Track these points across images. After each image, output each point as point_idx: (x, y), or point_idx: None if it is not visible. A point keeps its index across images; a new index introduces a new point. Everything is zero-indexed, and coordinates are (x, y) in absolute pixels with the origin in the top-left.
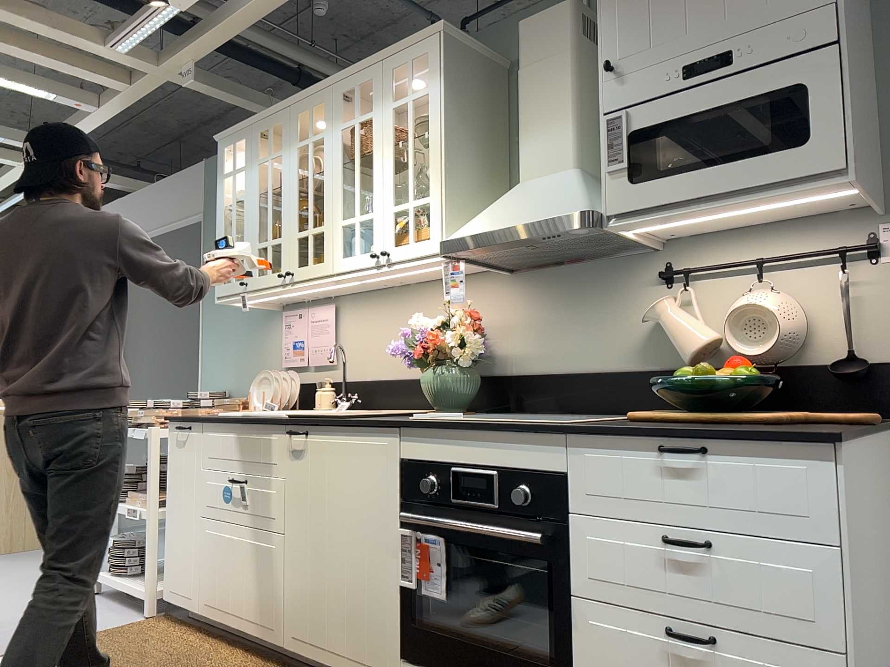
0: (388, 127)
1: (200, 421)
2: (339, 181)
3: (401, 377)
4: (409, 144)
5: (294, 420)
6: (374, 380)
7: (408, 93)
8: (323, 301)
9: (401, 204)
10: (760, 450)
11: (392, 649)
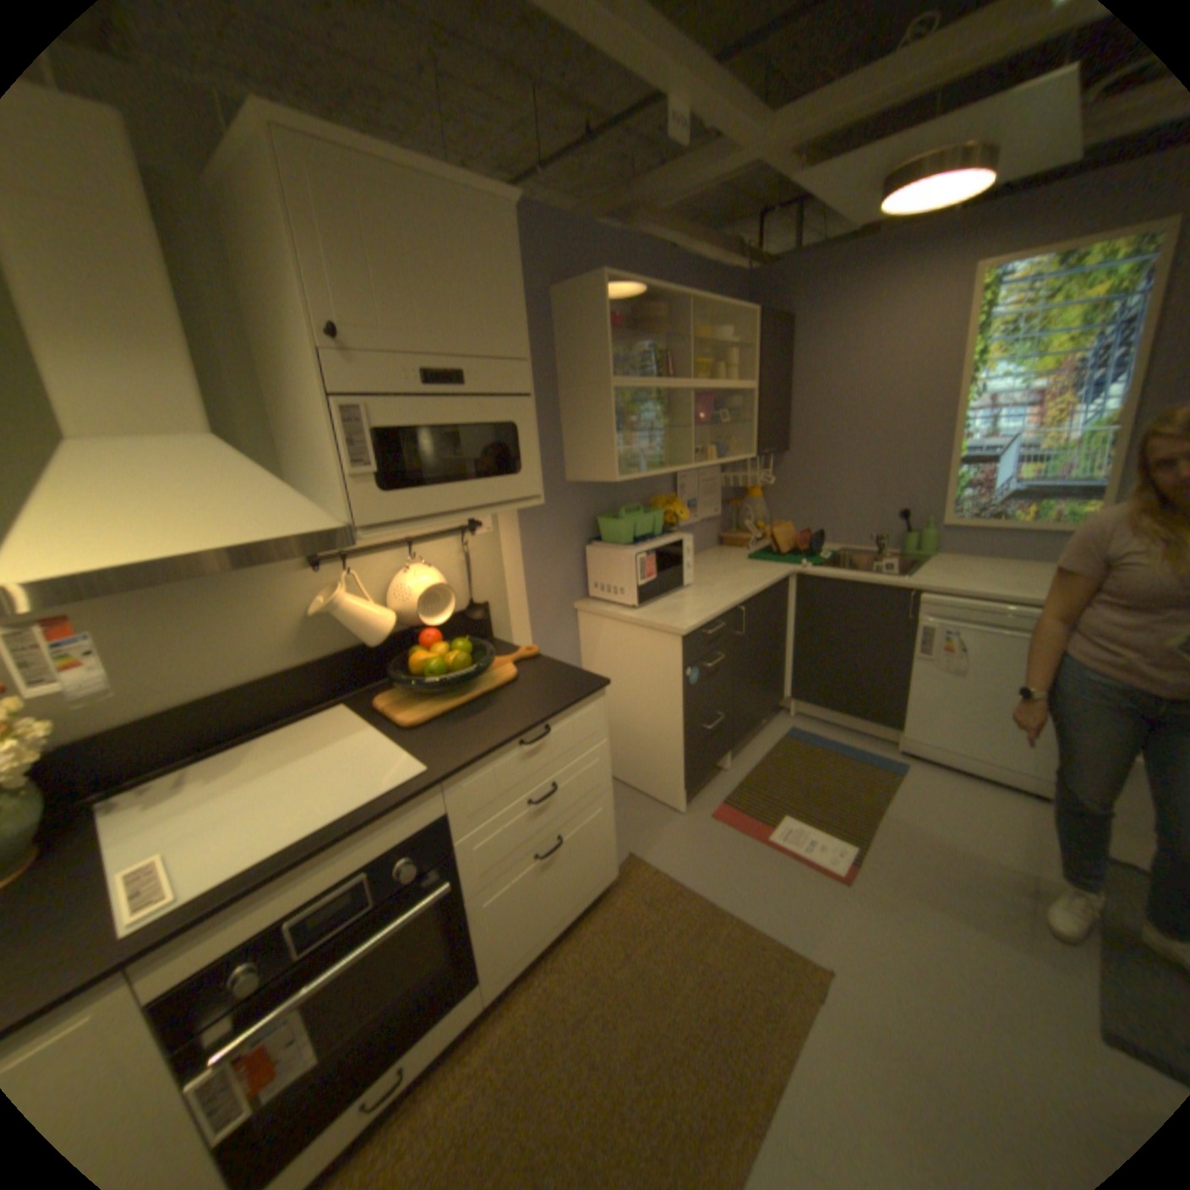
0: None
1: None
2: None
3: None
4: None
5: None
6: None
7: None
8: None
9: None
10: (573, 710)
11: None
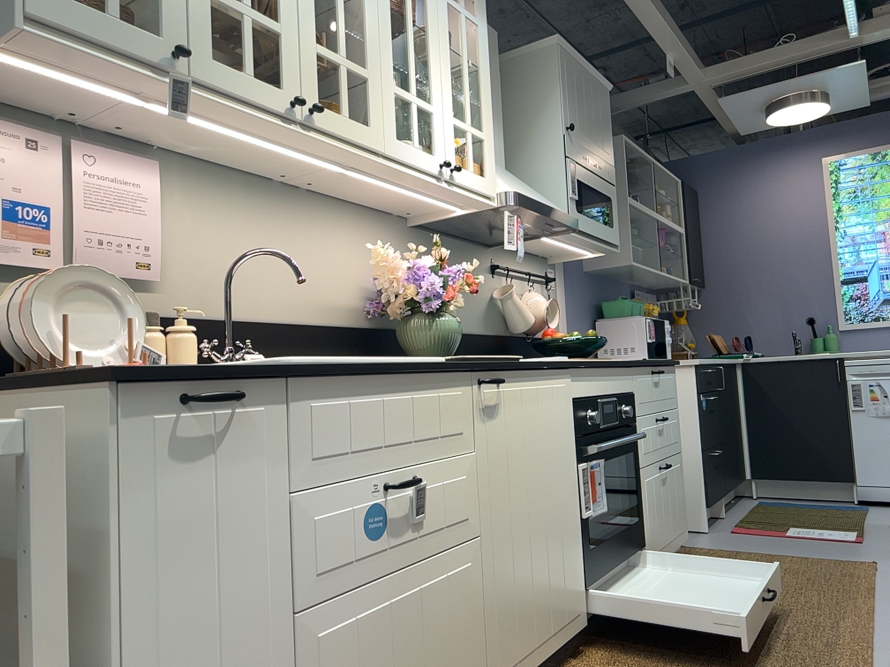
0: (444, 18)
1: (286, 375)
2: (389, 26)
3: (294, 321)
4: (466, 62)
5: (488, 364)
6: (248, 322)
7: (462, 4)
8: (106, 142)
9: (462, 123)
10: (668, 370)
11: (581, 585)
